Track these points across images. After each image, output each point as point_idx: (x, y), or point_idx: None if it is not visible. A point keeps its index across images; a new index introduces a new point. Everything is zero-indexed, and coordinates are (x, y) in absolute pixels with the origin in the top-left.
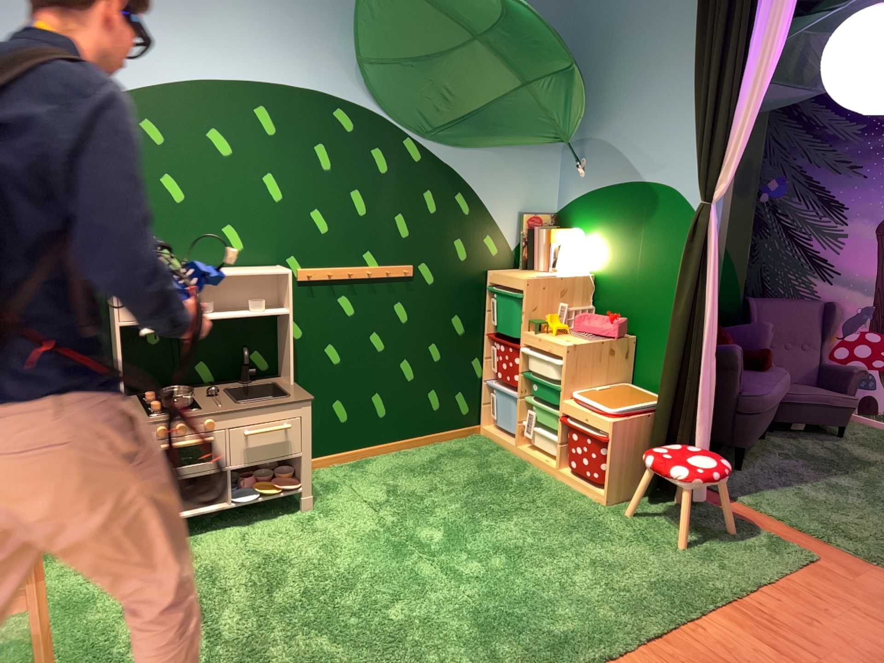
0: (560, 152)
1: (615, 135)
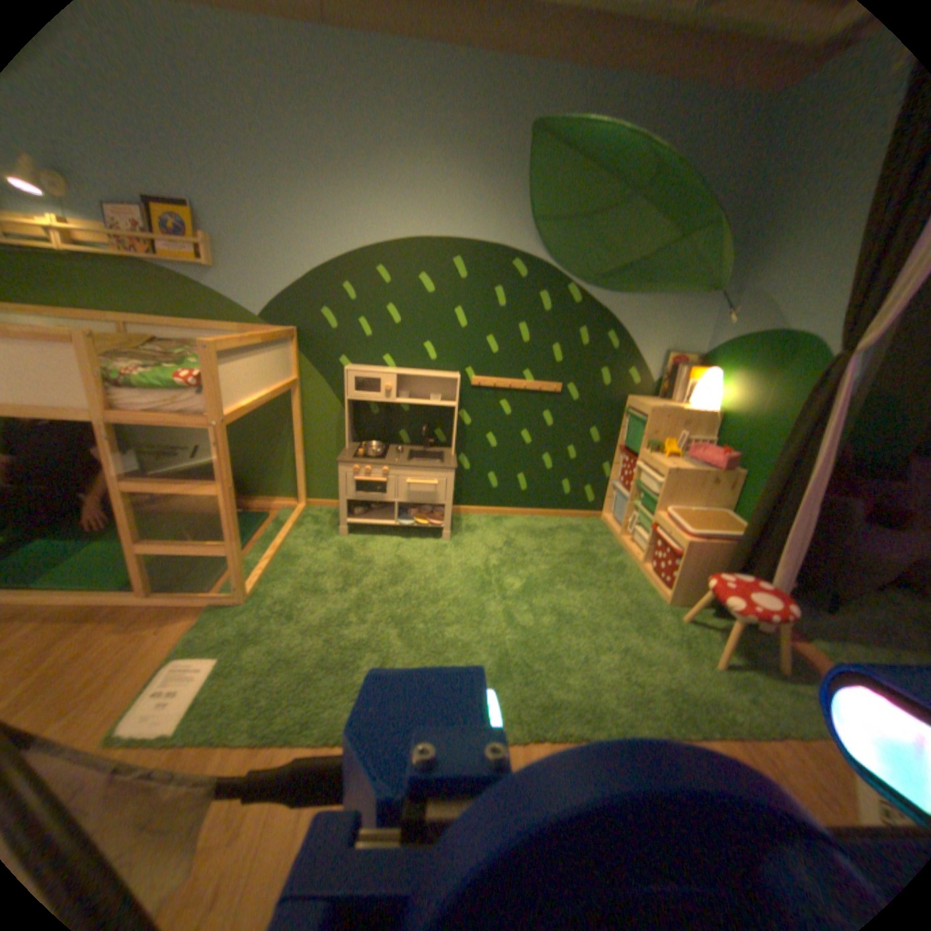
0: (720, 295)
1: (775, 277)
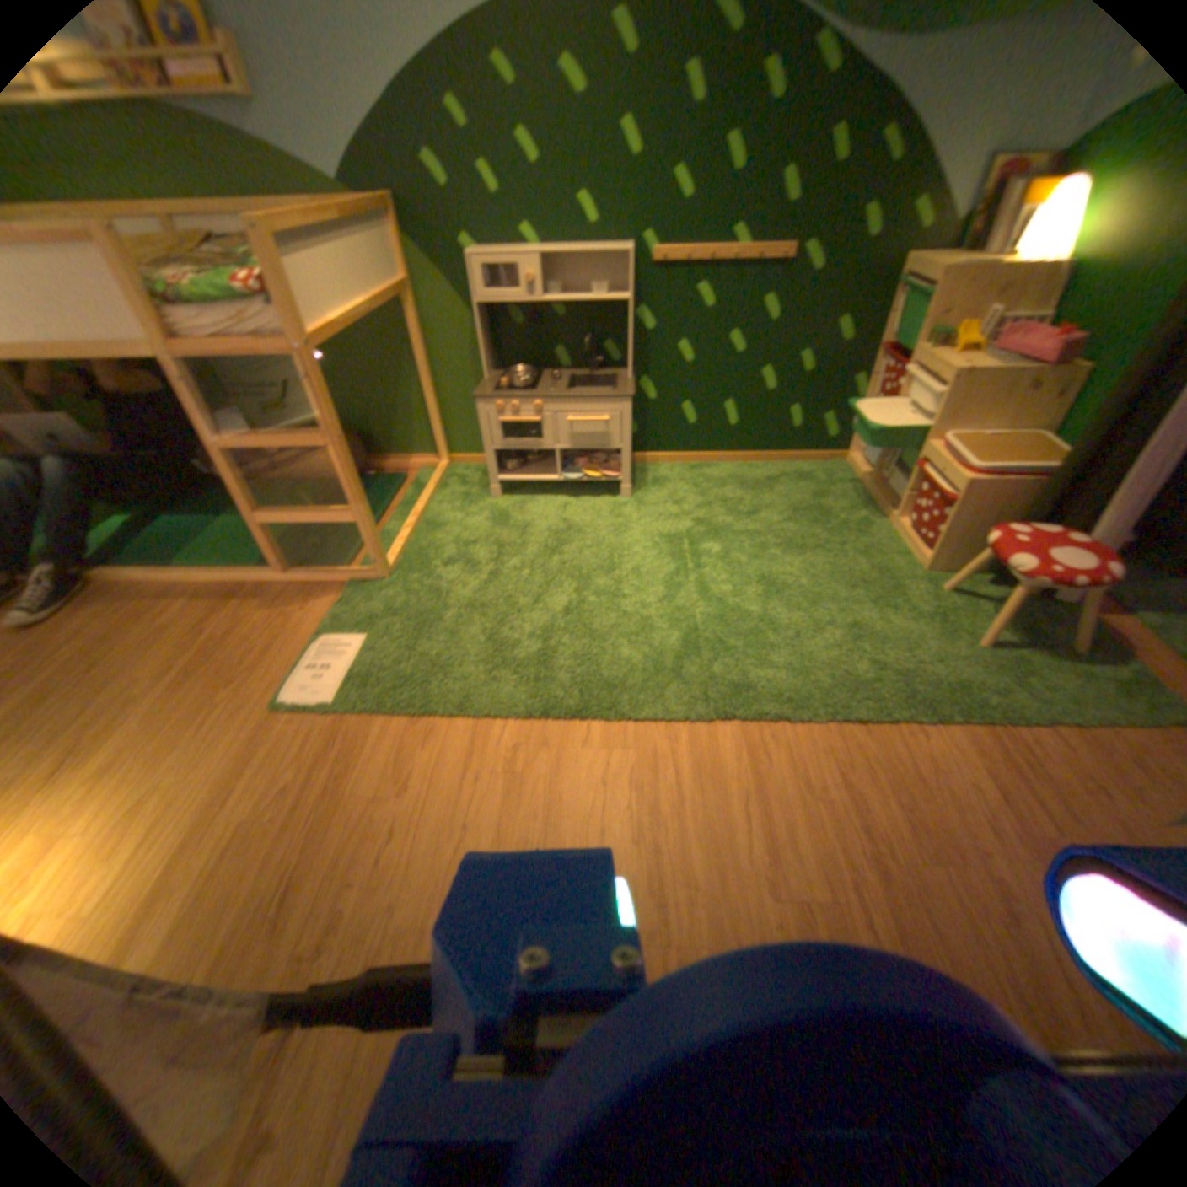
0: None
1: None
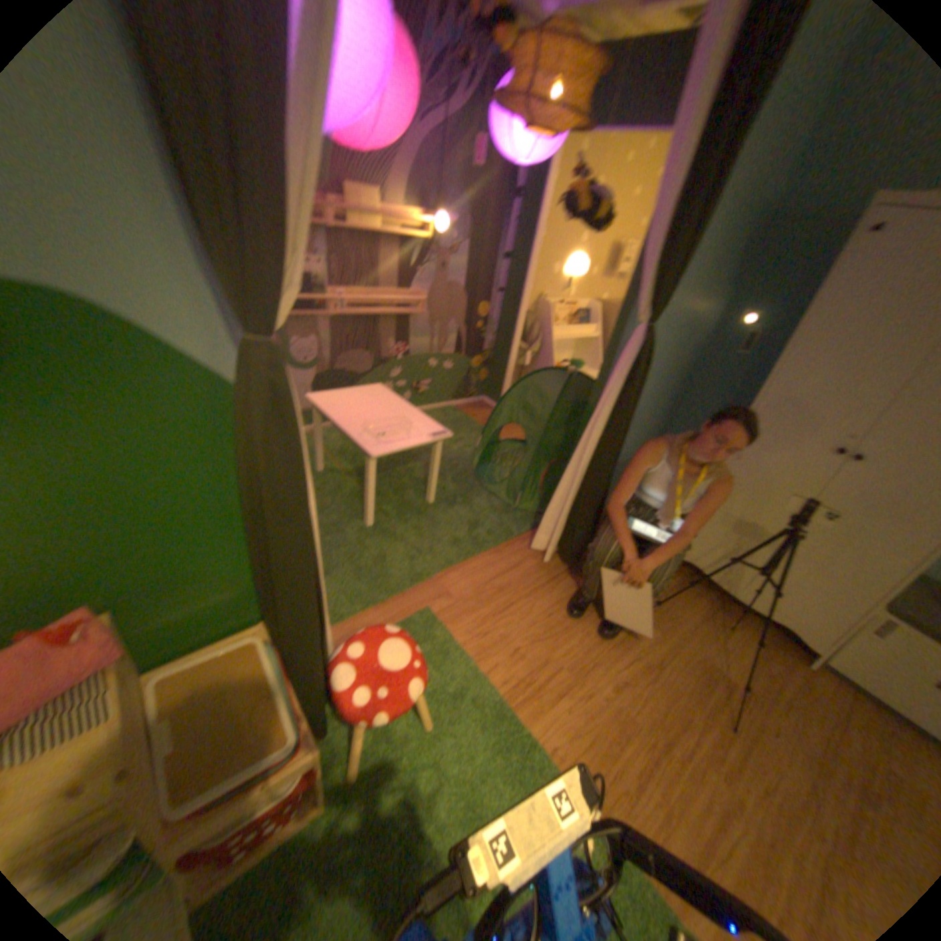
0: None
1: None
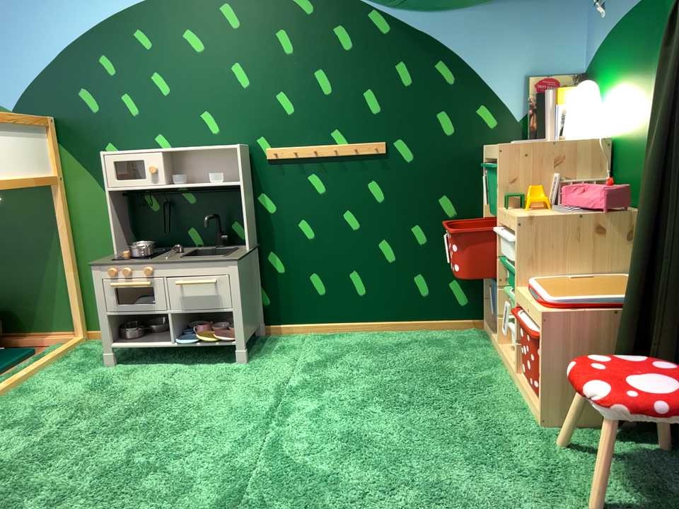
0: None
1: None
